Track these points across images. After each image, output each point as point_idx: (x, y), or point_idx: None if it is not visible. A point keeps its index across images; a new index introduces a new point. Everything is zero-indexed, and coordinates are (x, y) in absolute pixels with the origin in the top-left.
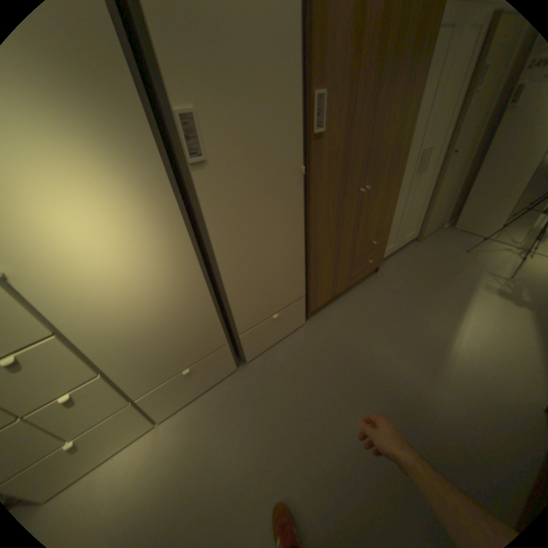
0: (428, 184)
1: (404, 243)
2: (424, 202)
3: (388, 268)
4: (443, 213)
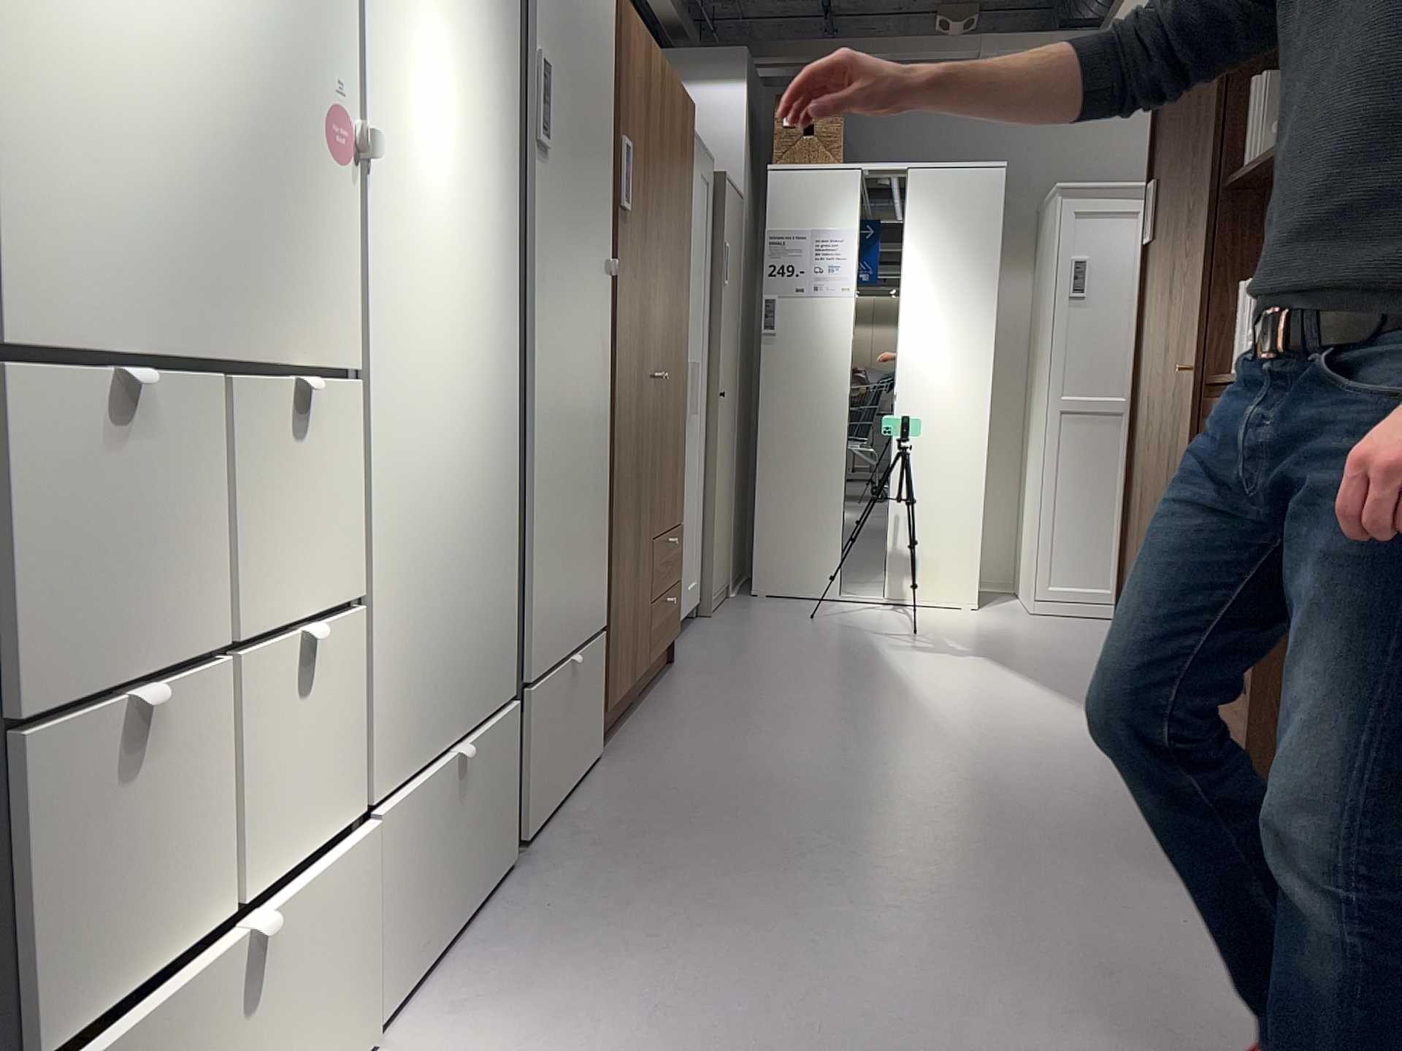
0: (696, 454)
1: (686, 606)
2: (698, 502)
3: (687, 657)
4: (725, 549)
